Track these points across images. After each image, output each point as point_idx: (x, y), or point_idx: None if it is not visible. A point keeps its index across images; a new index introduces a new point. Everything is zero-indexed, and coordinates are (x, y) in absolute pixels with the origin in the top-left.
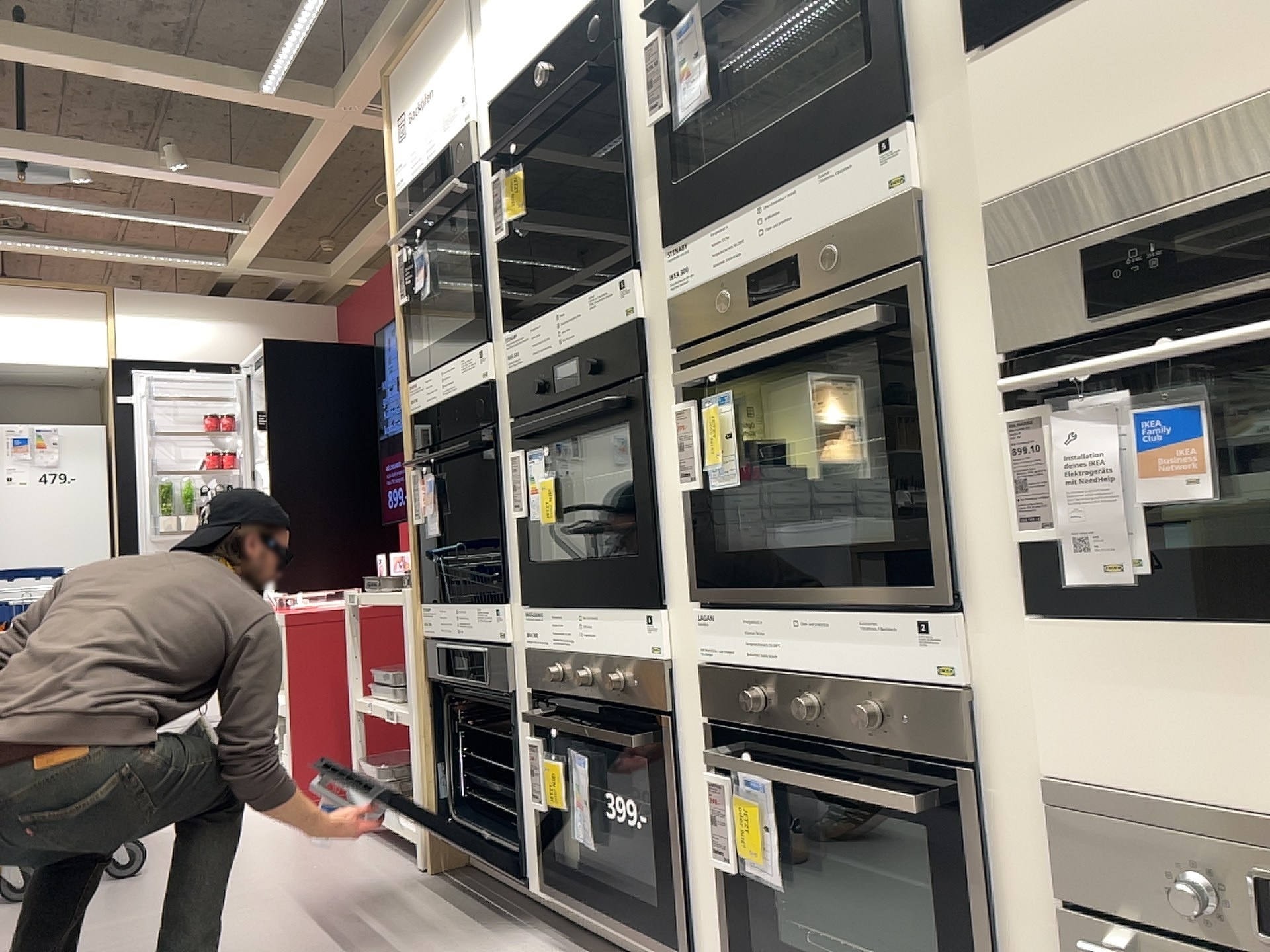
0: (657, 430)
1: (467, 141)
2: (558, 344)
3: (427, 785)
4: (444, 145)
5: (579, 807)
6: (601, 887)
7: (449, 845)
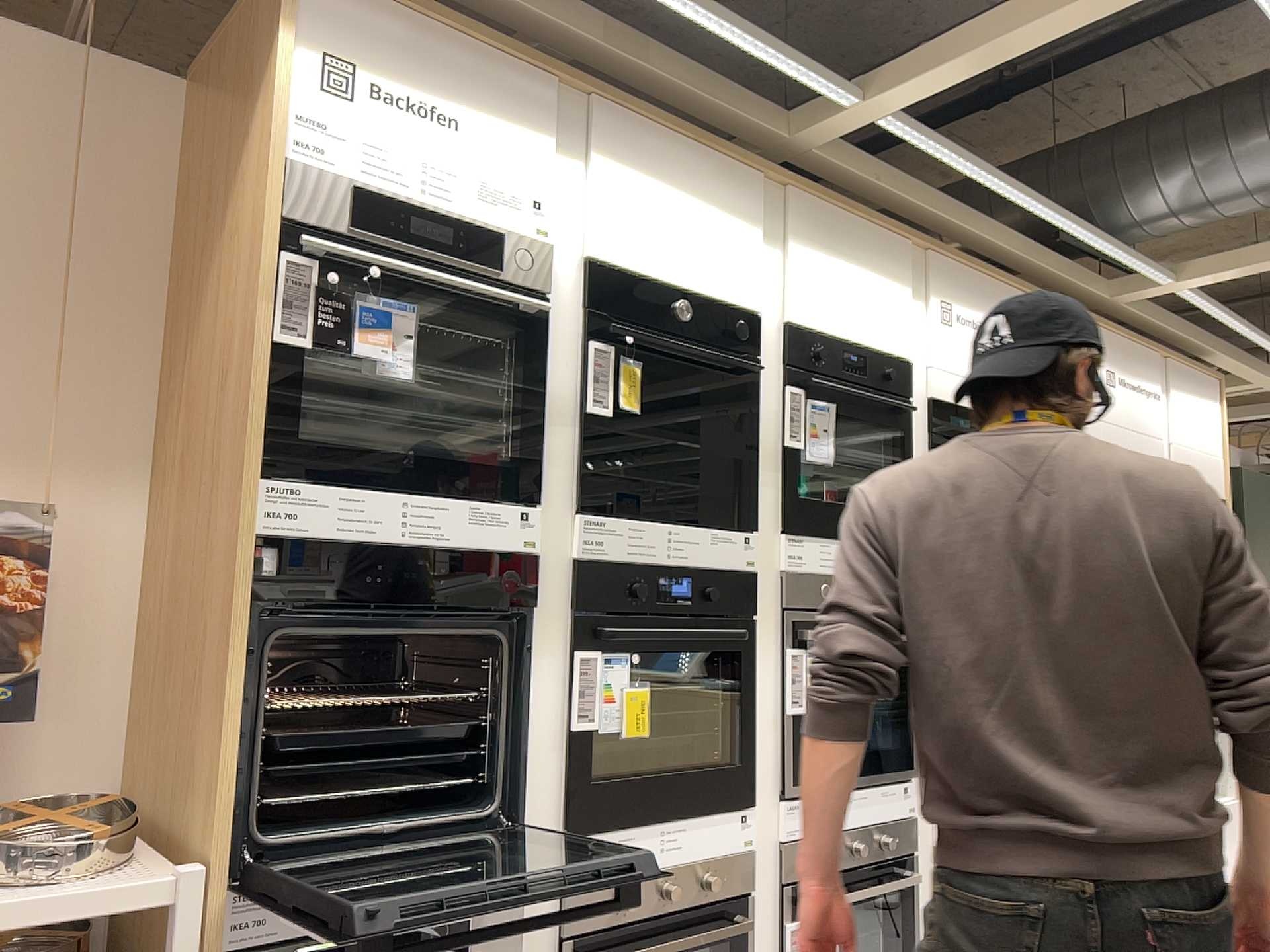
0: (752, 657)
1: (548, 267)
2: (668, 557)
3: None
4: (488, 224)
5: None
6: None
7: None
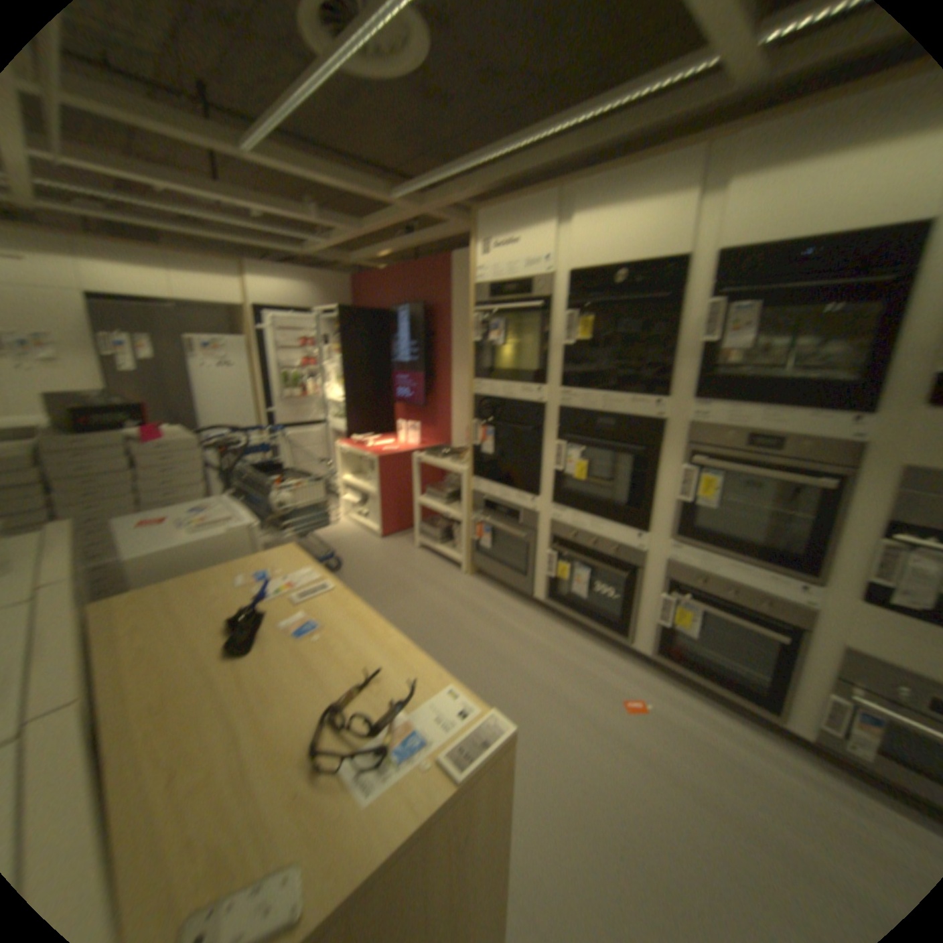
0: (661, 470)
1: (544, 285)
2: (601, 411)
3: (467, 548)
4: (522, 277)
5: (575, 585)
6: (581, 611)
7: (475, 570)
